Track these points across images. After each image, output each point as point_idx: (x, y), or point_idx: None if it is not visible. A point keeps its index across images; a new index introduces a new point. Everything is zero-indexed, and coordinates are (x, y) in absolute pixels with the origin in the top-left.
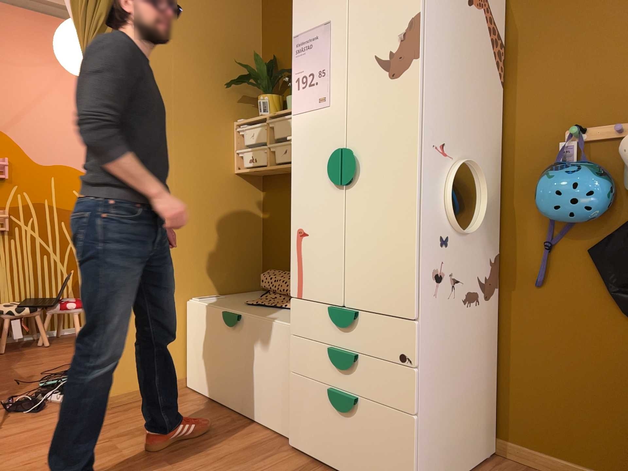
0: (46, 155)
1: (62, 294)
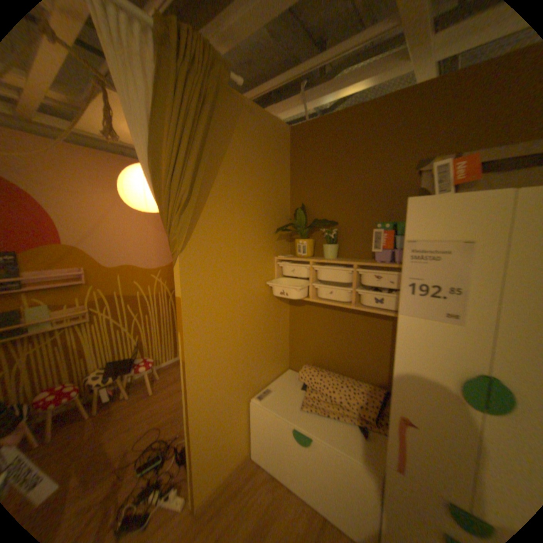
0: (110, 260)
1: (131, 353)
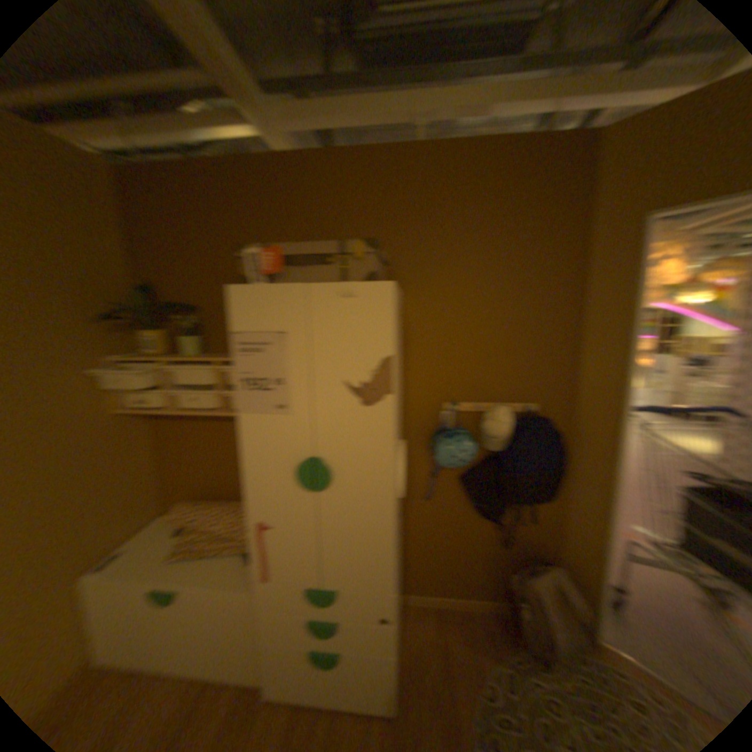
0: None
1: None
